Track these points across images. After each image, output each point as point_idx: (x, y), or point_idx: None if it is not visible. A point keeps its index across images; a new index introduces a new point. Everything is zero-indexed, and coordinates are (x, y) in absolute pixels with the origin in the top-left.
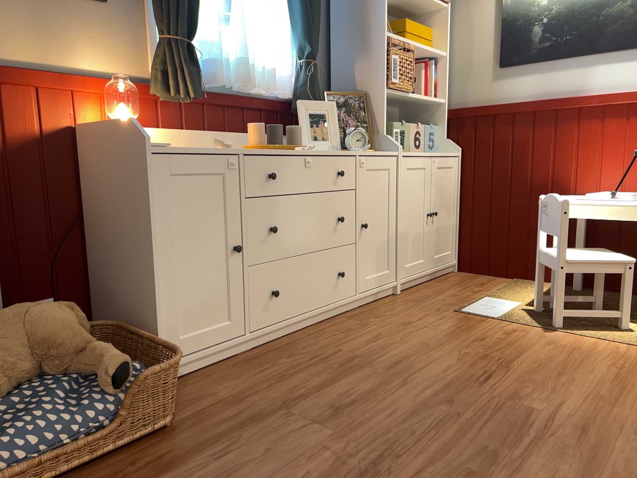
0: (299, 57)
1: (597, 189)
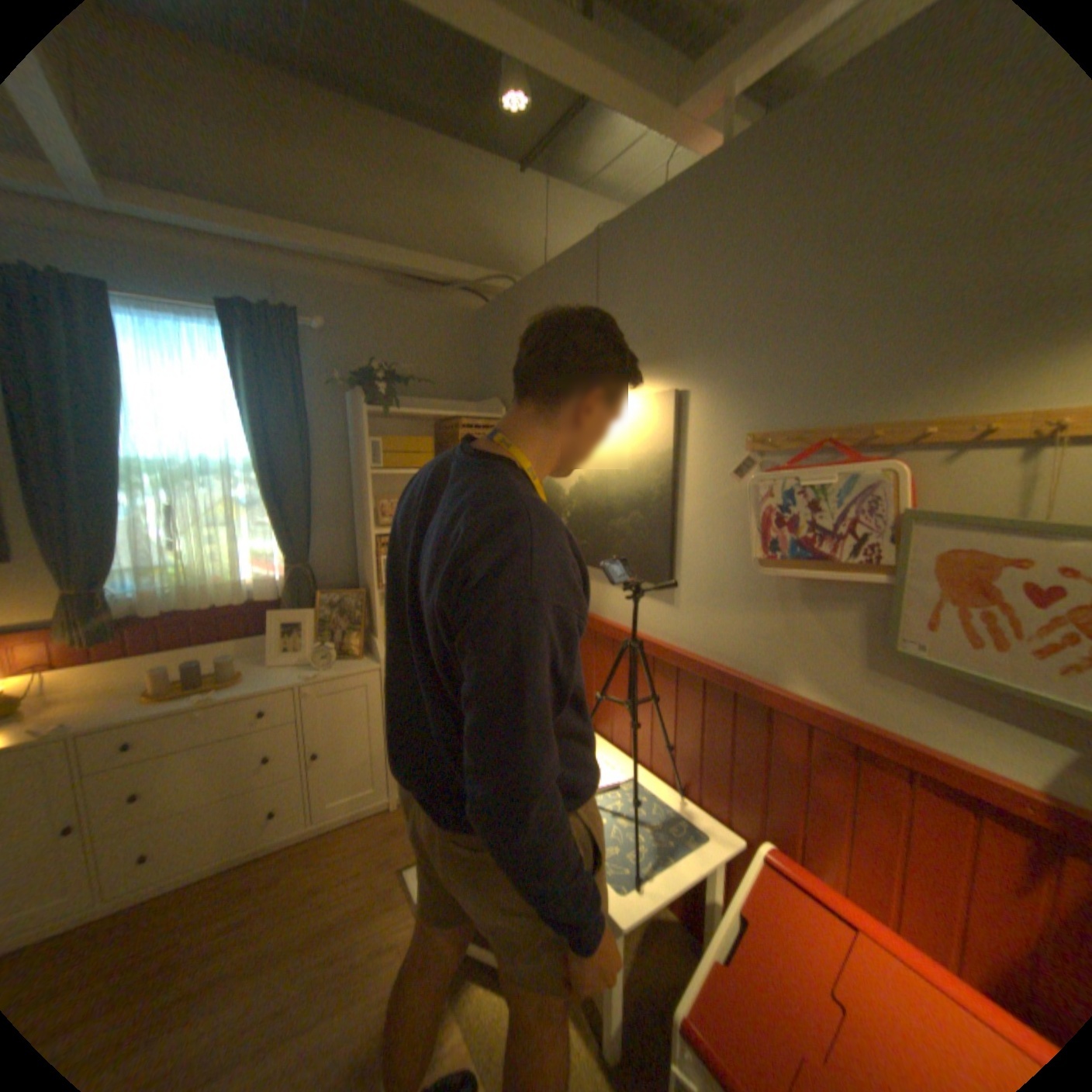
0: (284, 561)
1: (612, 737)
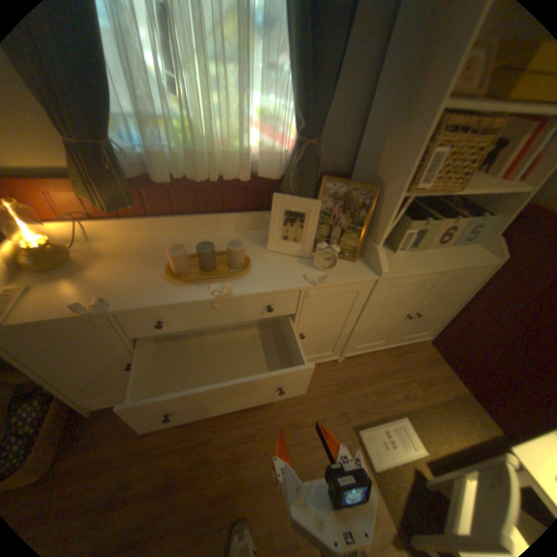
0: (297, 129)
1: None
